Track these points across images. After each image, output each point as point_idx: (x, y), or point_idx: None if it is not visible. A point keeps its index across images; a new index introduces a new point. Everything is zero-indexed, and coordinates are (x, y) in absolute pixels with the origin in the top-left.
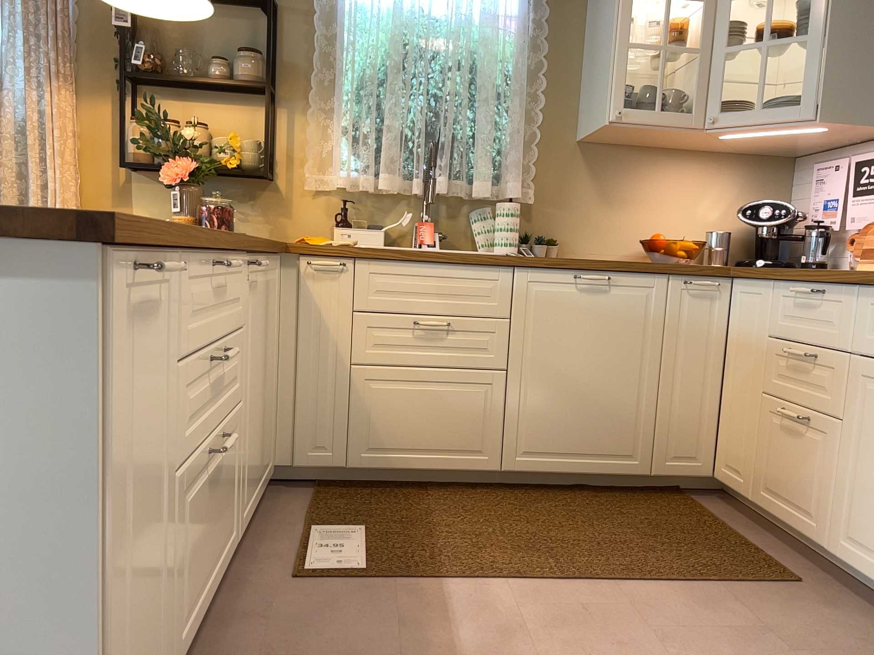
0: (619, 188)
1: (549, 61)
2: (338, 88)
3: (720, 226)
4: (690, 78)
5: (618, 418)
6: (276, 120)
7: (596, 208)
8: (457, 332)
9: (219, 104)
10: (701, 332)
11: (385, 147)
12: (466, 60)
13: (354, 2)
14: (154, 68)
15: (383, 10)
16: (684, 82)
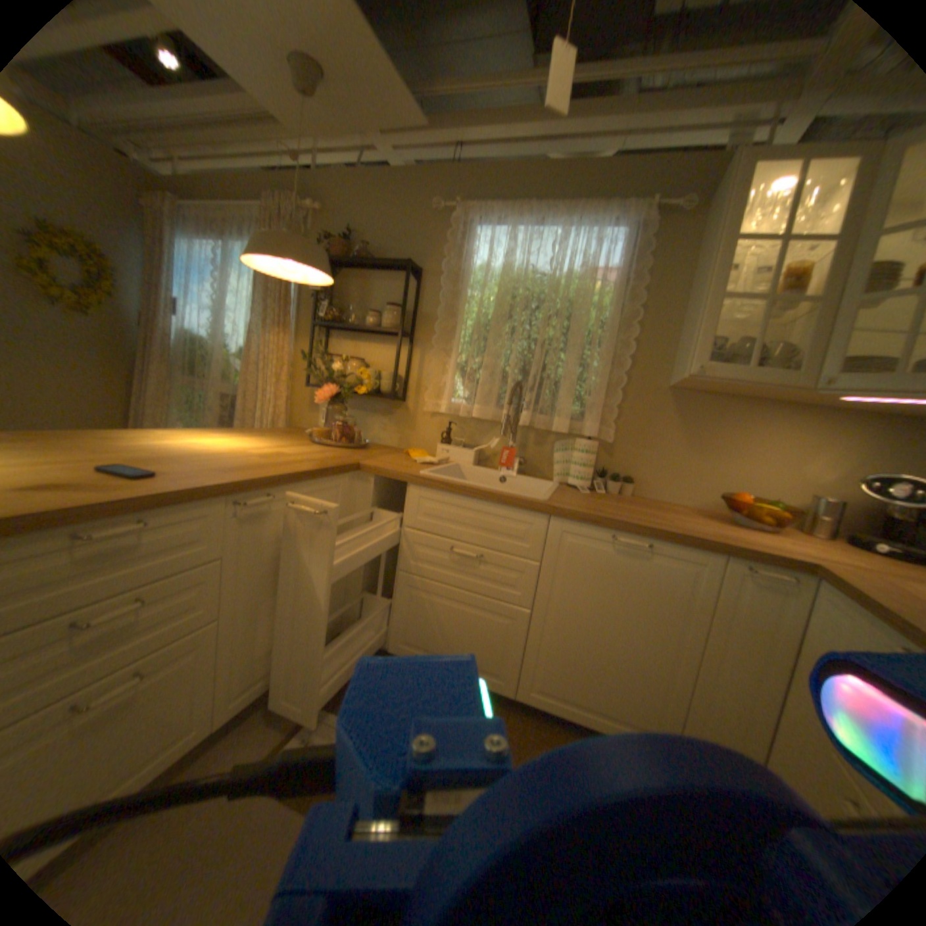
0: (711, 438)
1: (650, 310)
2: (457, 334)
3: (836, 493)
4: (810, 331)
5: (644, 692)
6: (411, 357)
7: (681, 455)
8: (489, 565)
9: (375, 344)
10: (765, 631)
11: (482, 384)
12: (564, 311)
13: (473, 263)
14: (331, 318)
15: (500, 269)
16: (804, 334)
